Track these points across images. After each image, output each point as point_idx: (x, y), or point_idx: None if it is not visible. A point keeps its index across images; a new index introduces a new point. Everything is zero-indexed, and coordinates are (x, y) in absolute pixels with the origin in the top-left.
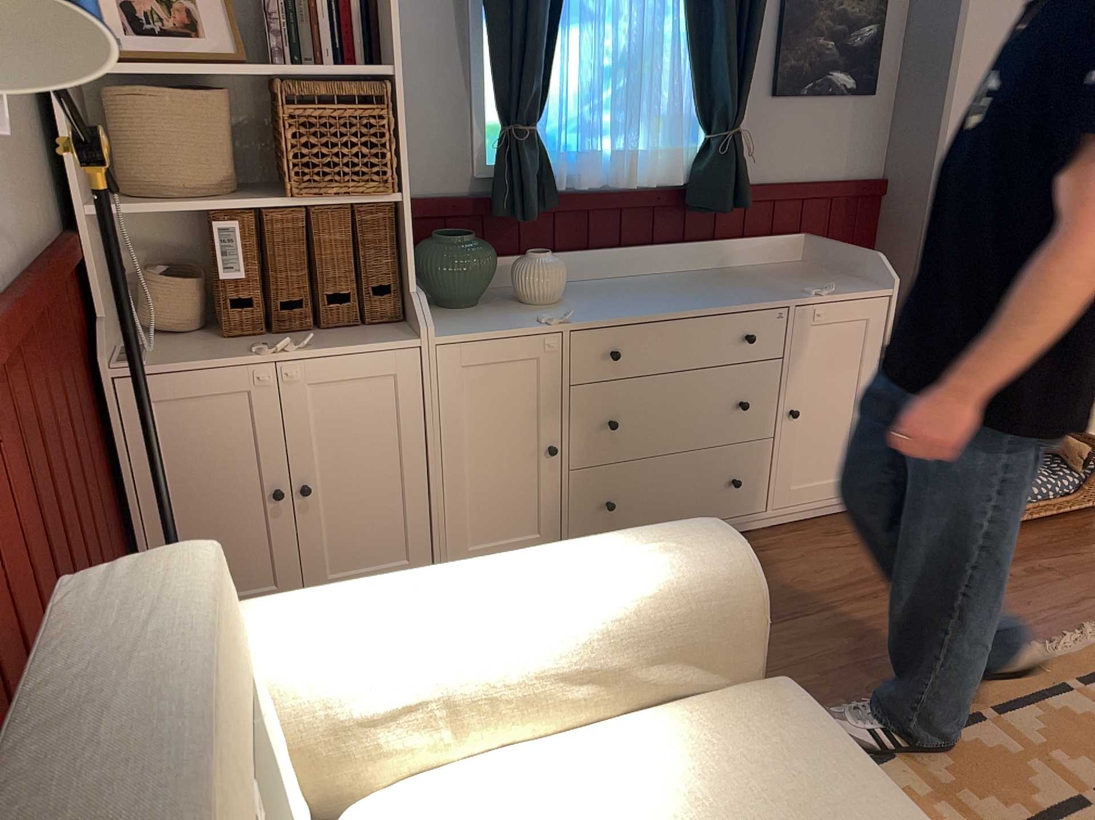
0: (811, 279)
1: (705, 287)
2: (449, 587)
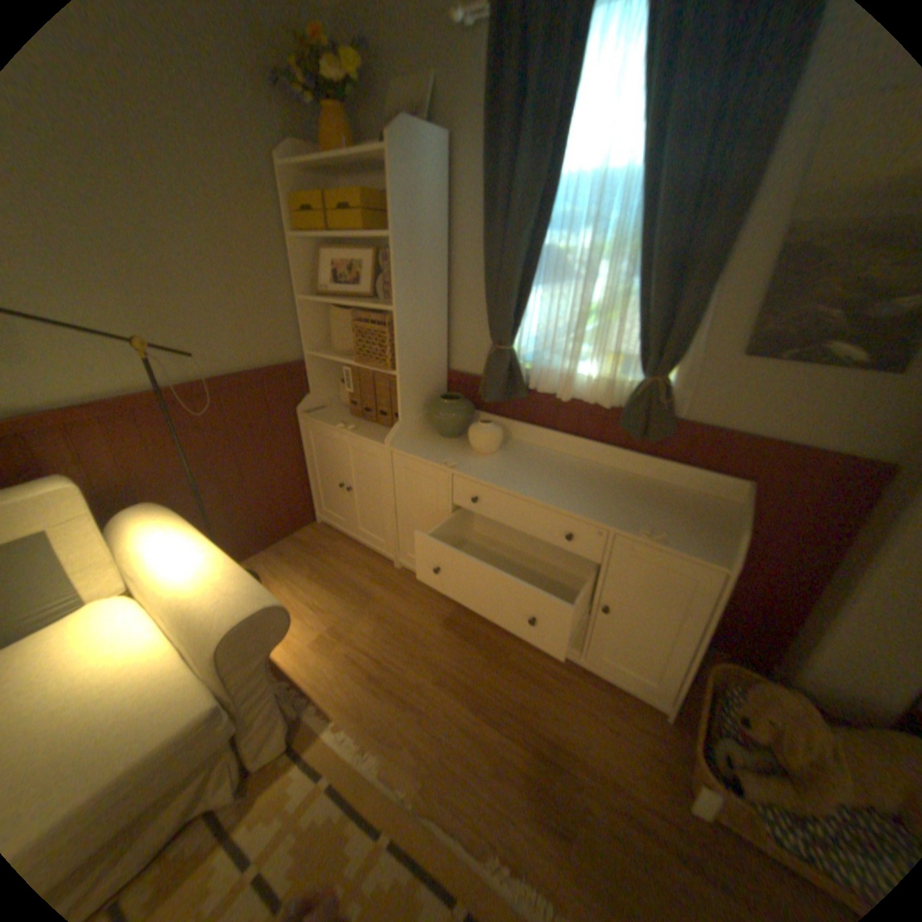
0: (689, 522)
1: (592, 486)
2: (173, 551)
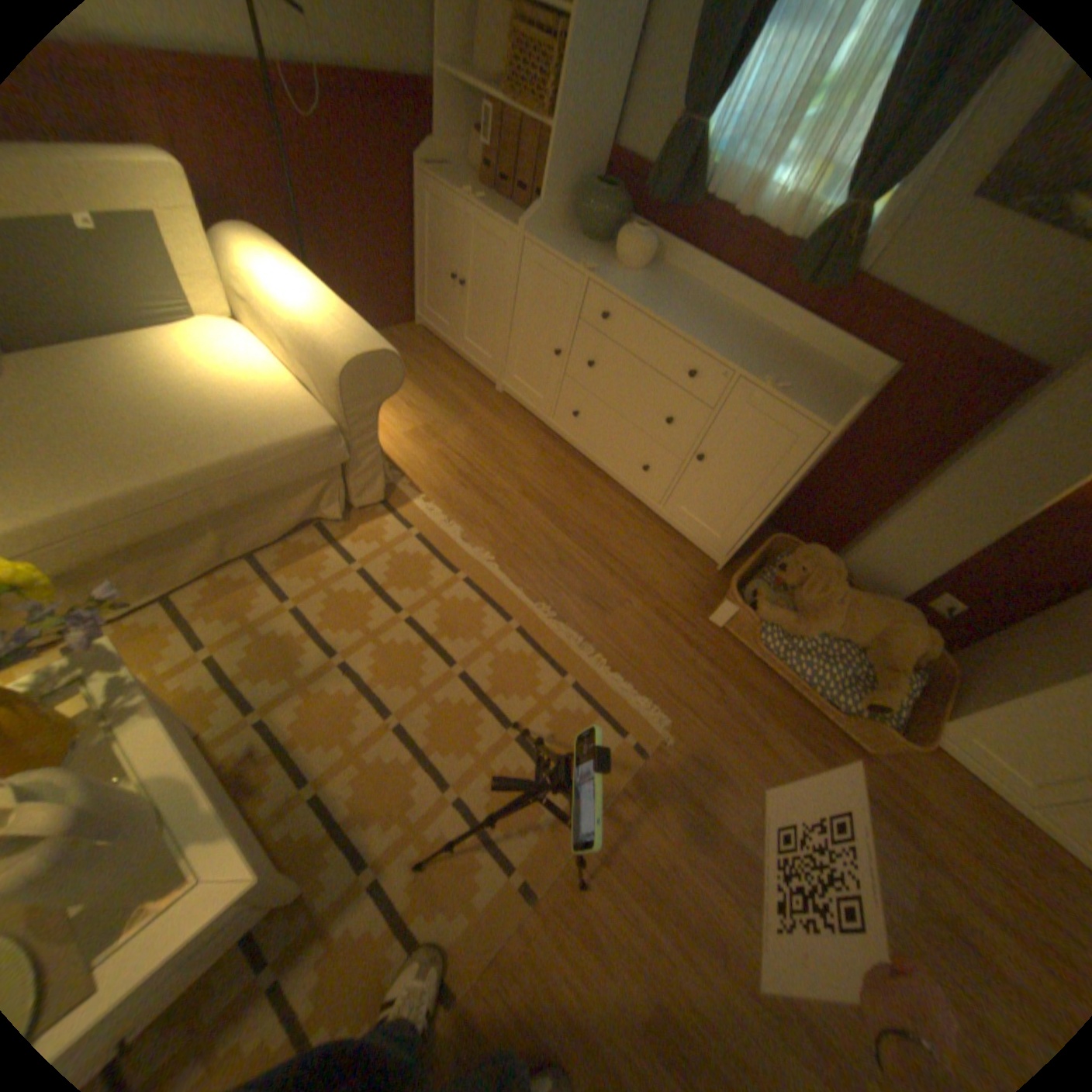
0: (816, 387)
1: (734, 332)
2: (287, 278)
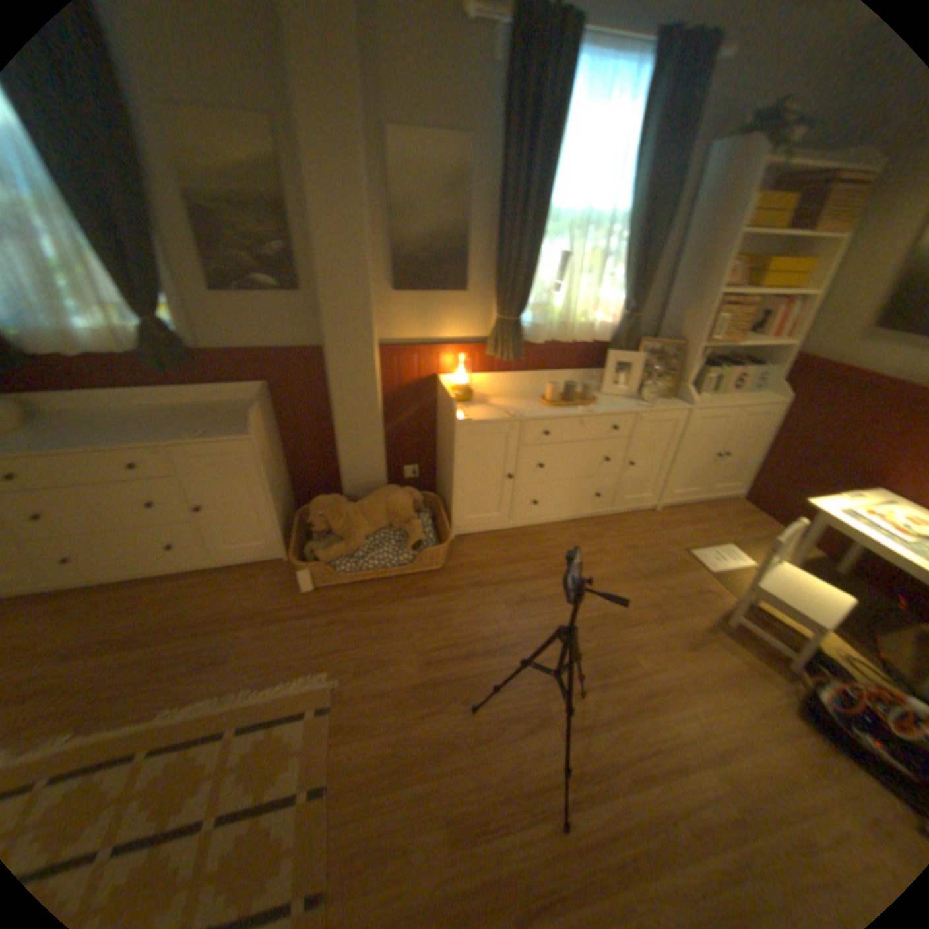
0: (227, 420)
1: (143, 422)
2: None
